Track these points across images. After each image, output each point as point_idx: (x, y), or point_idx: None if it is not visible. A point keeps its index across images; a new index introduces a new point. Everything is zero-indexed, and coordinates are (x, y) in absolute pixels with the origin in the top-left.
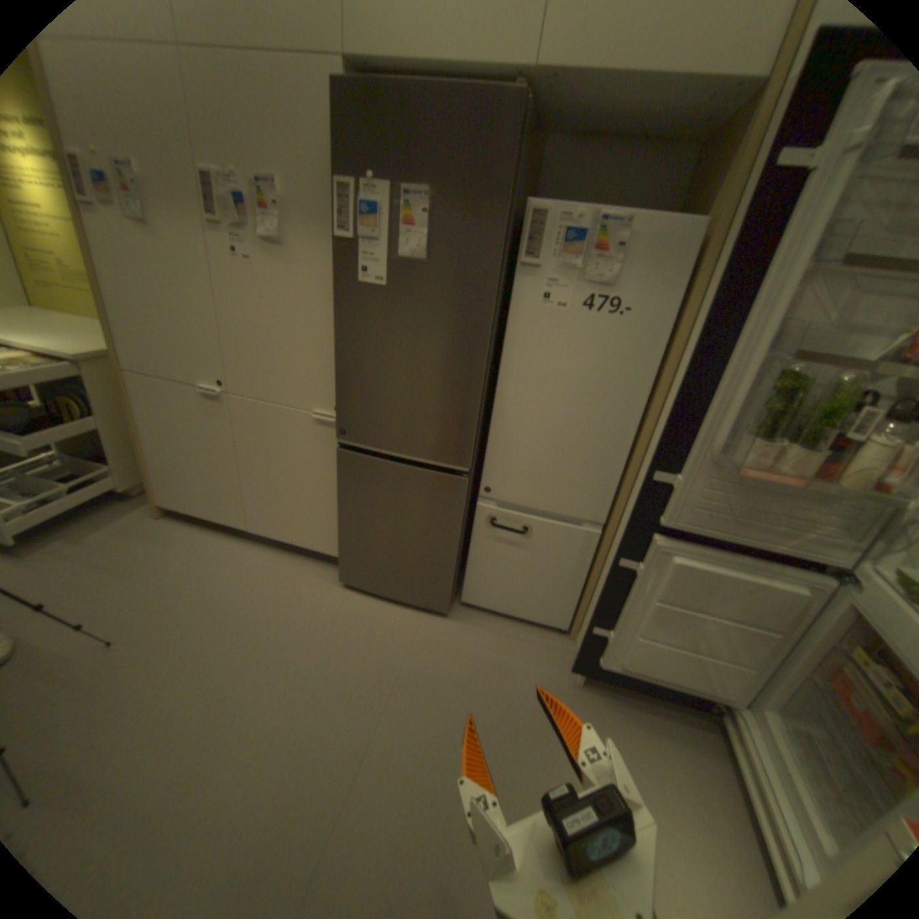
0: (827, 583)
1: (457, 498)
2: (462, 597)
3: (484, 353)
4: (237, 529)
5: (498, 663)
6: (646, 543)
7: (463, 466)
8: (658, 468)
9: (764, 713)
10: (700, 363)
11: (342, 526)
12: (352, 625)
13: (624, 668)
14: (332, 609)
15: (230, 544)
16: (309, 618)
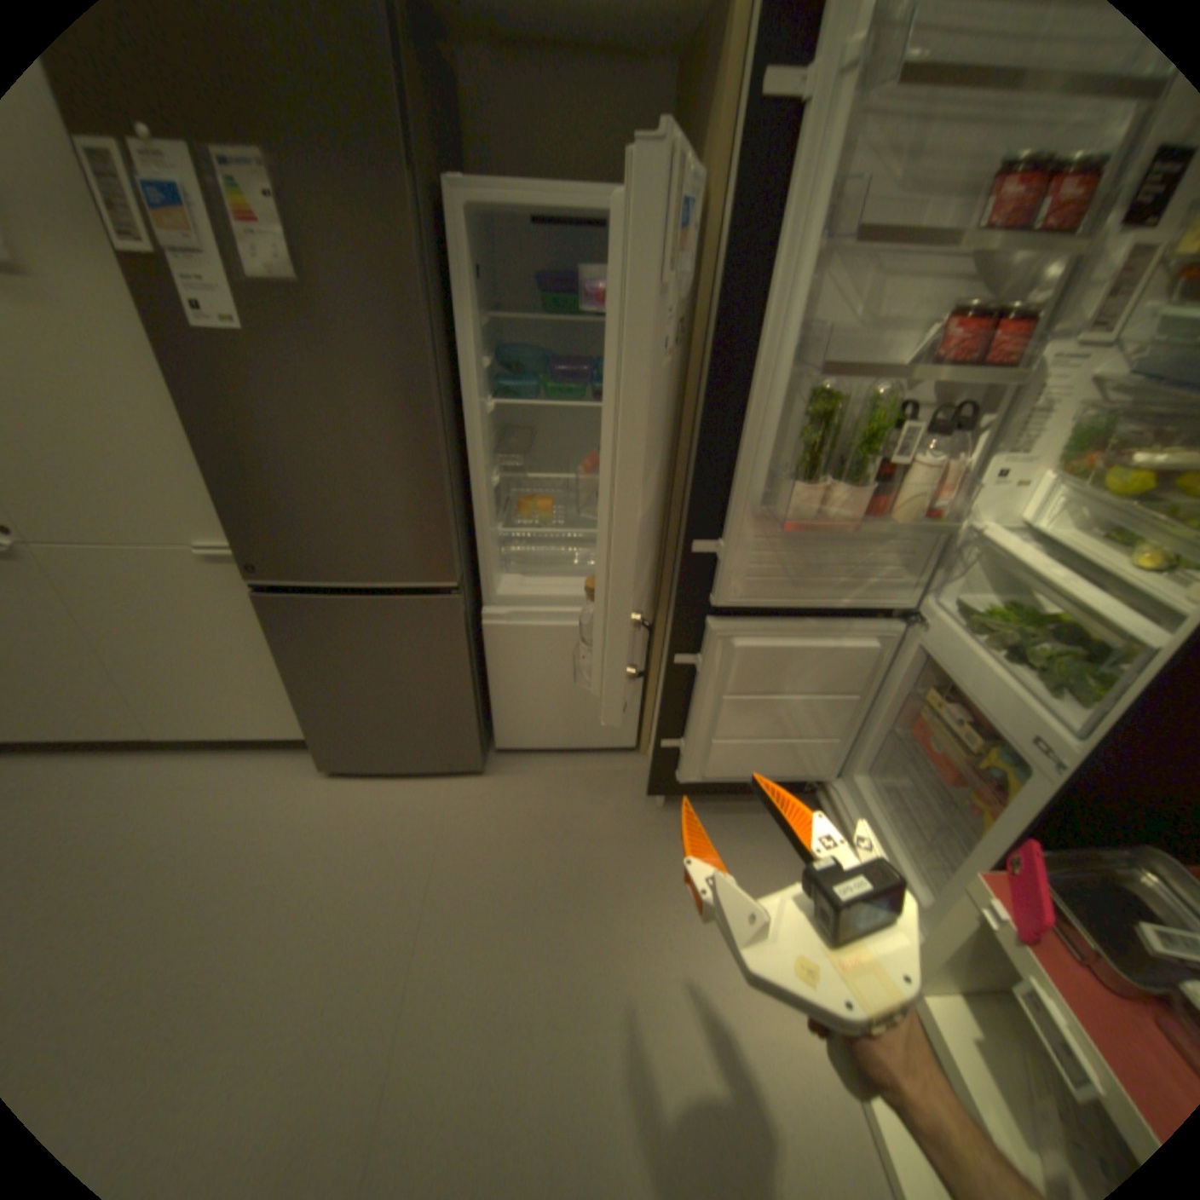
0: (894, 628)
1: (452, 625)
2: (496, 743)
3: (433, 417)
4: (133, 740)
5: (558, 813)
6: (699, 631)
7: (448, 582)
8: (696, 535)
9: (852, 779)
10: (720, 391)
11: (299, 697)
12: (350, 826)
13: (703, 776)
14: (316, 813)
15: (127, 765)
16: (283, 837)
